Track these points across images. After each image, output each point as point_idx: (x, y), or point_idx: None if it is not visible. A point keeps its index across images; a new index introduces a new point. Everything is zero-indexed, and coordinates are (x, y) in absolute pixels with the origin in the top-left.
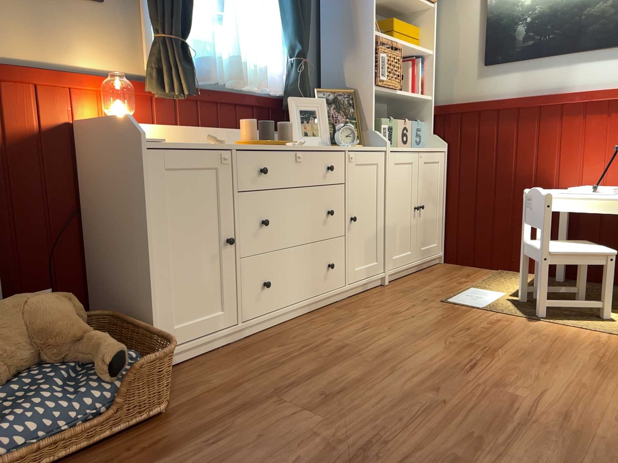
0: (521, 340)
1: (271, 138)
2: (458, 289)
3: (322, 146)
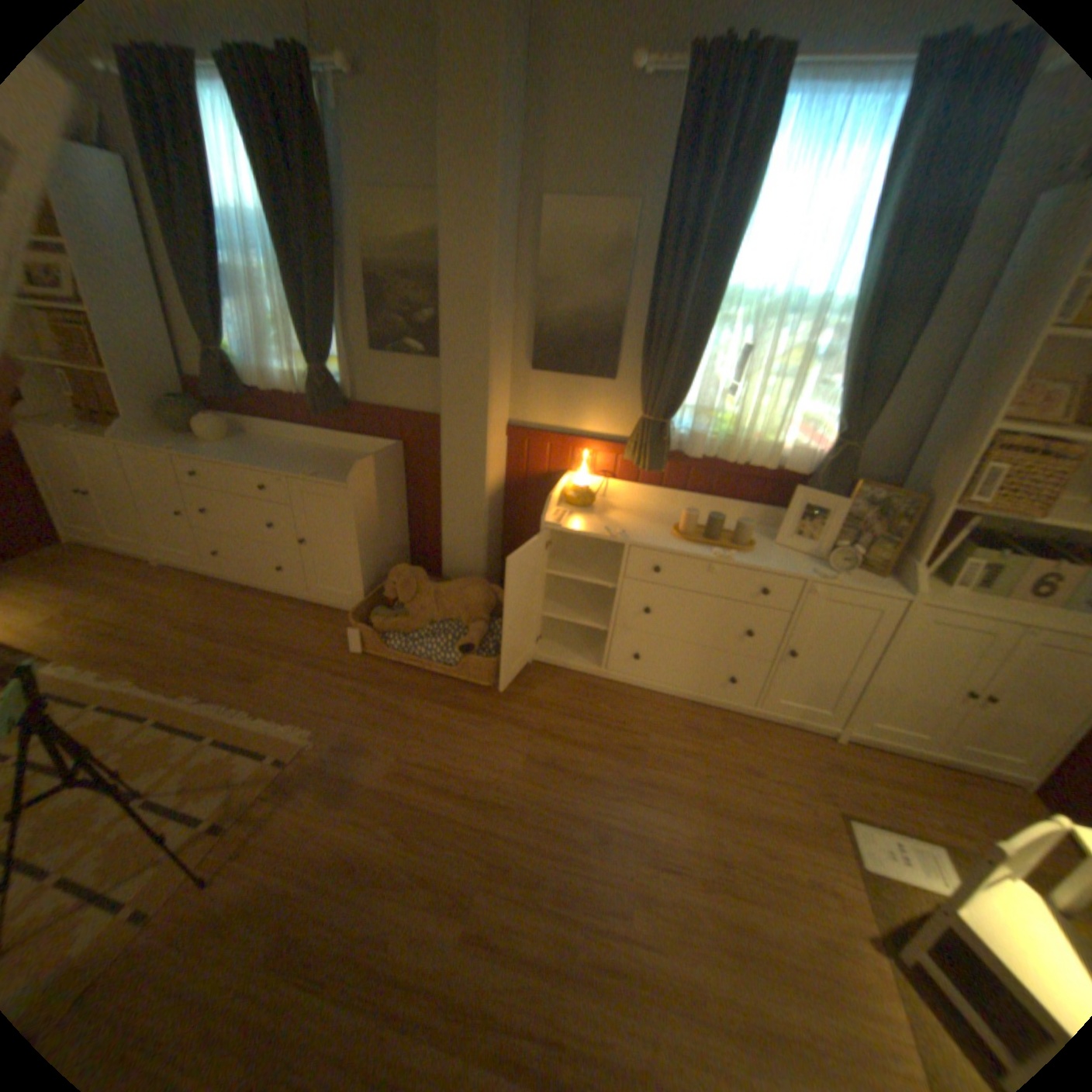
0: (786, 931)
1: (714, 536)
2: (918, 834)
3: (770, 566)
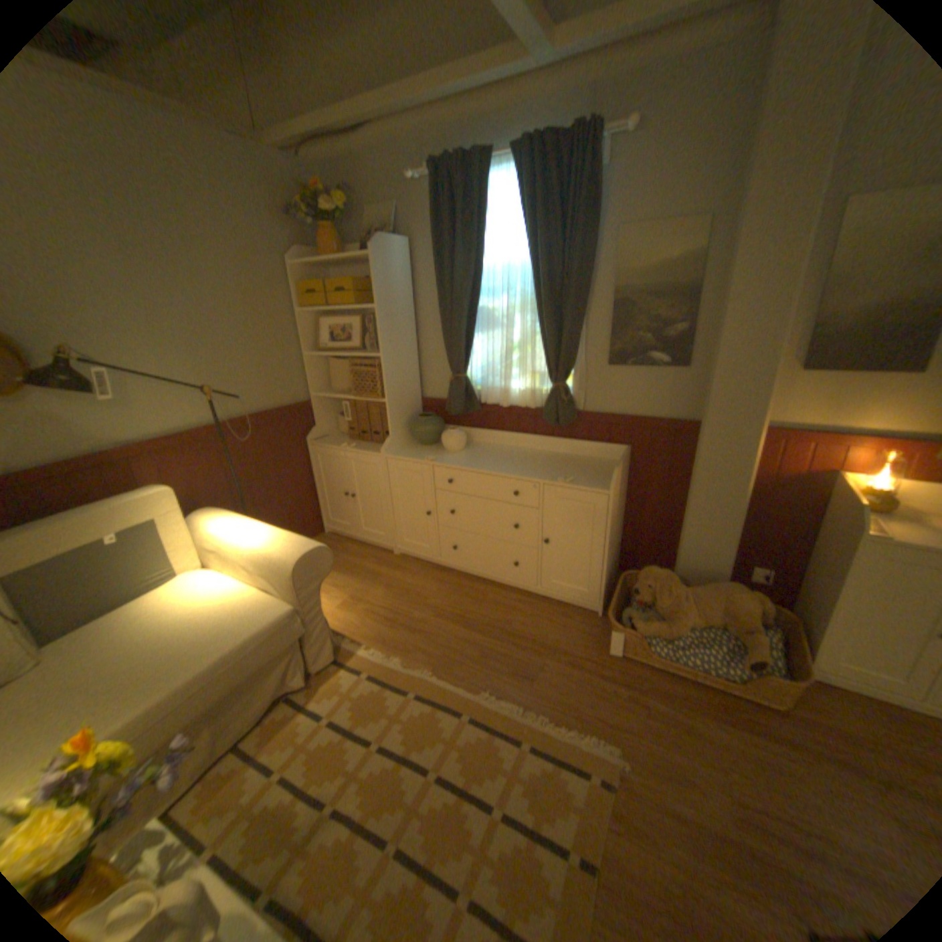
0: None
1: None
2: None
3: None
